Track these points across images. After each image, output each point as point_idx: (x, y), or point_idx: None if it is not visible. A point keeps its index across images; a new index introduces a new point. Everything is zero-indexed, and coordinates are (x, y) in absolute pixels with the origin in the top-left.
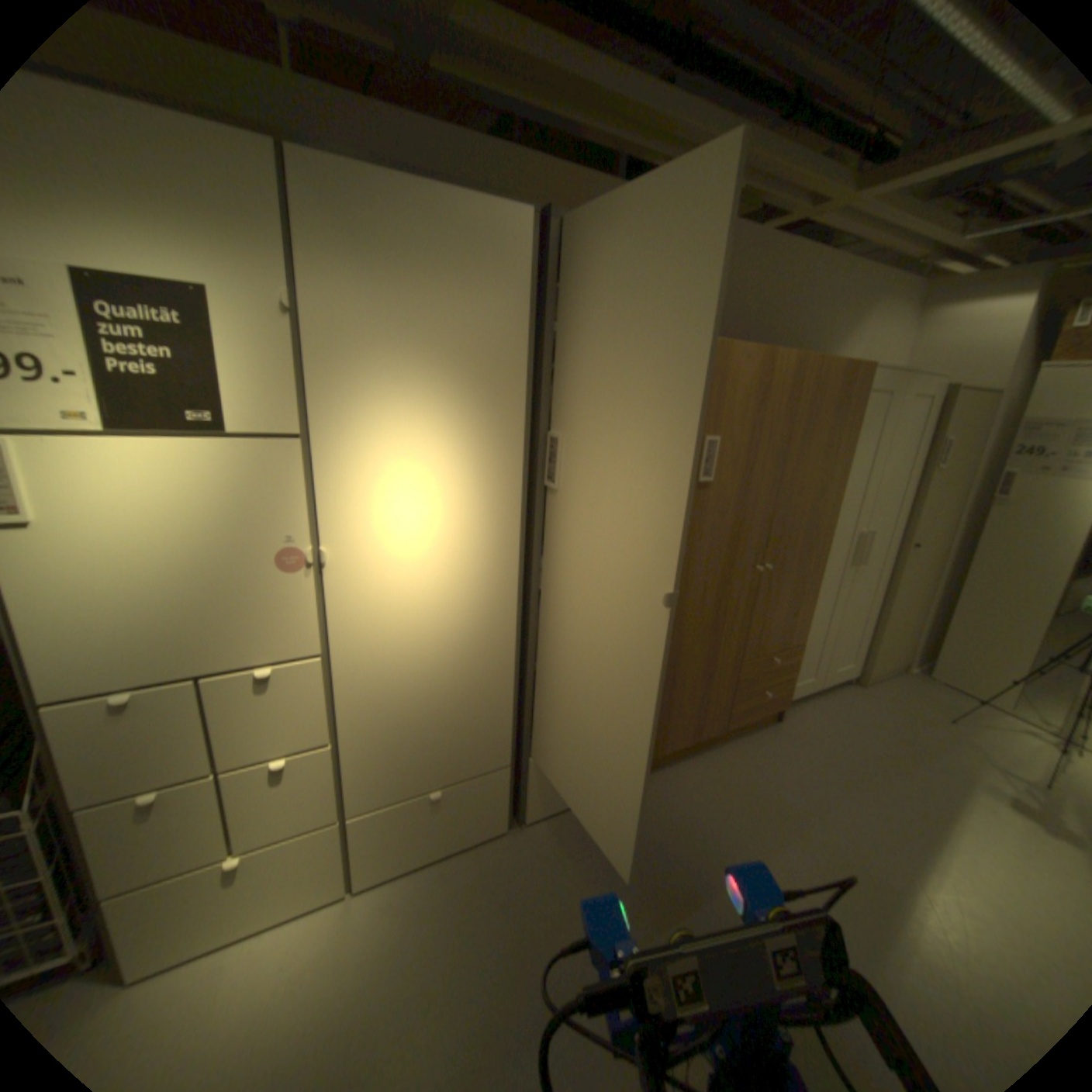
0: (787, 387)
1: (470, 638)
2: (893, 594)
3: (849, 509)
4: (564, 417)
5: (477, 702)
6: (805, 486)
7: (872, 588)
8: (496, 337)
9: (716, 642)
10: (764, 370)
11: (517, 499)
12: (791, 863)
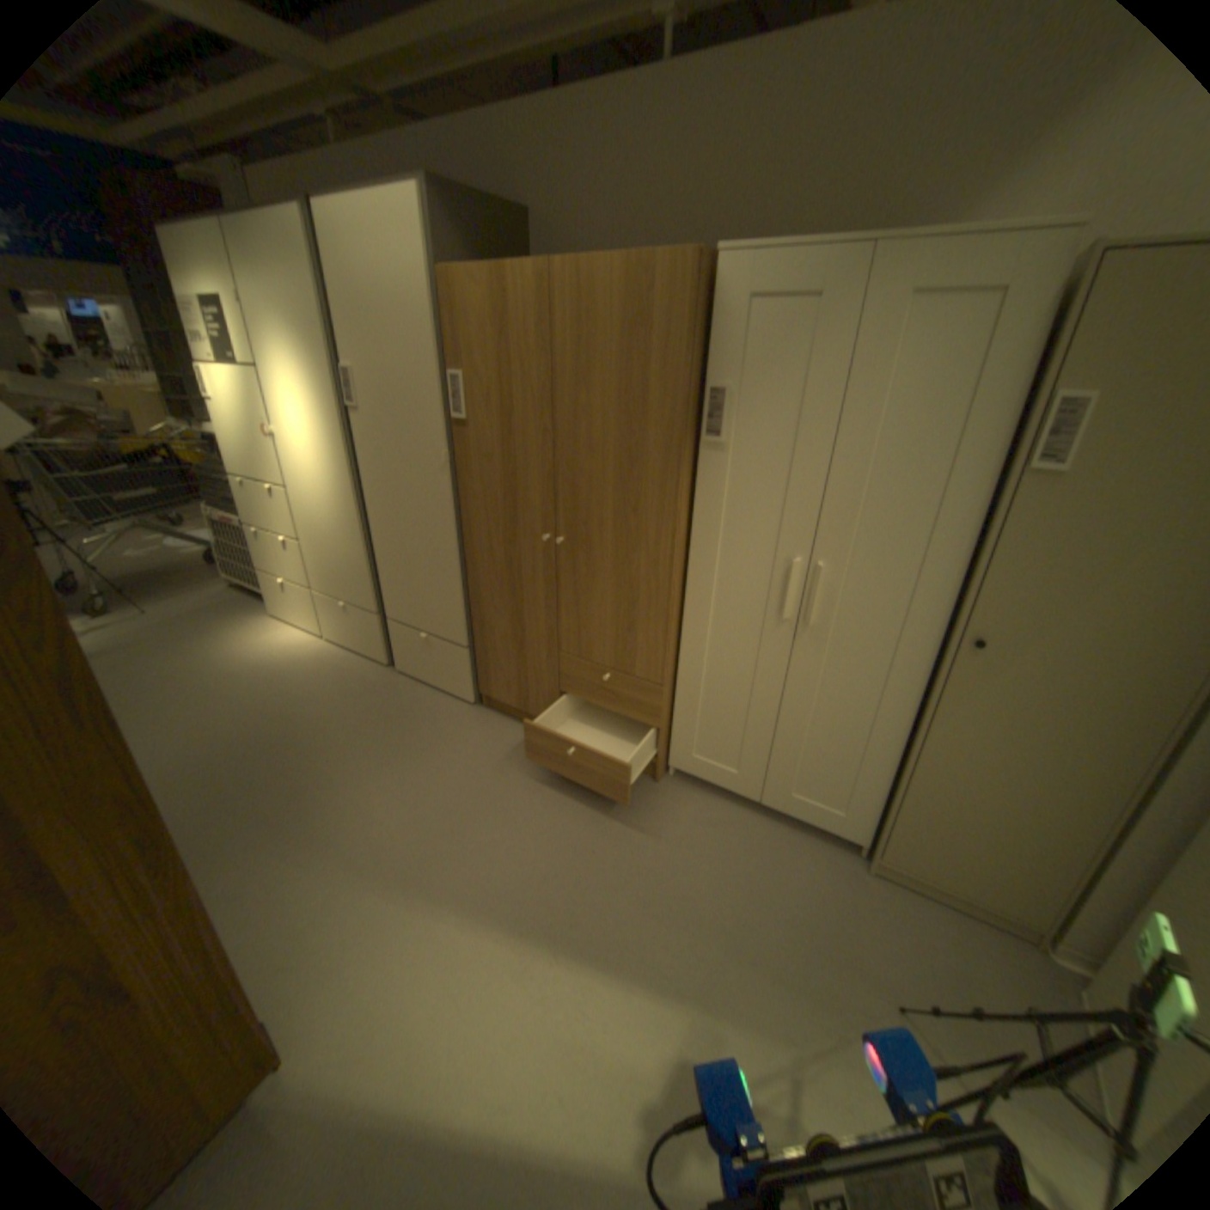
0: (530, 308)
1: (337, 506)
2: (924, 723)
3: (752, 508)
4: (345, 354)
5: (350, 554)
6: (597, 444)
7: (867, 684)
8: (302, 300)
9: (520, 606)
10: (495, 292)
11: (336, 414)
12: (430, 804)
